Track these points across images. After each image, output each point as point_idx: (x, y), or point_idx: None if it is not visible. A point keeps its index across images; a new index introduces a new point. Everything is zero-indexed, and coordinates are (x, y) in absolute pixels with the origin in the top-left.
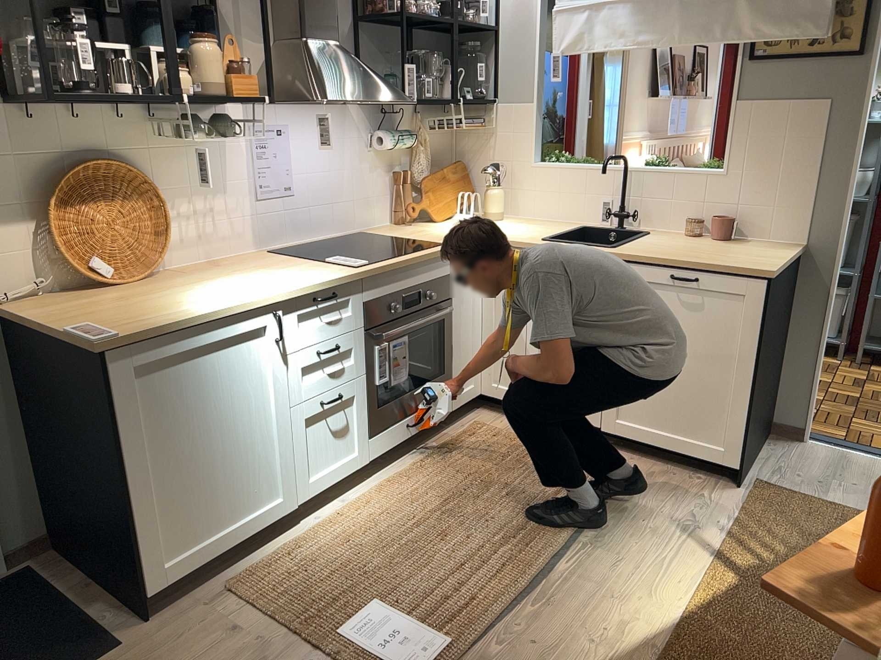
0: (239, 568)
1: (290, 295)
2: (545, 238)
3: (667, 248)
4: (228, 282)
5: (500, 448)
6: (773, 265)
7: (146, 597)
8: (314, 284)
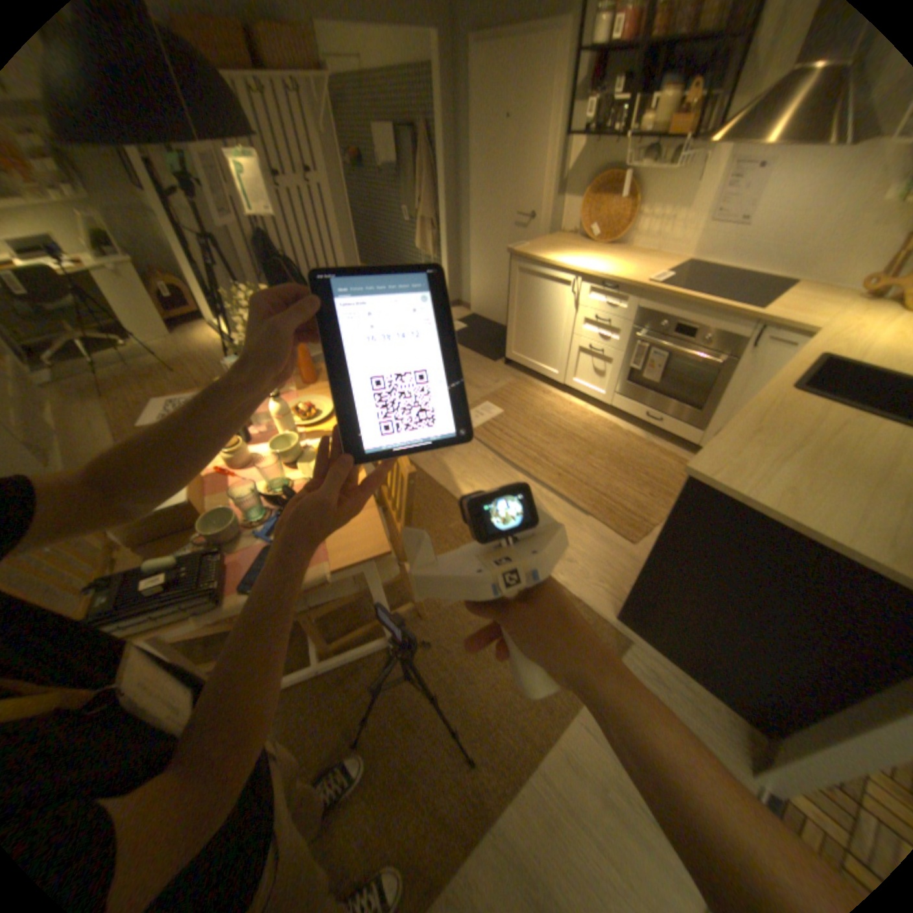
0: (531, 379)
1: (584, 272)
2: (824, 355)
3: (818, 428)
4: (603, 258)
5: (660, 474)
6: (718, 477)
7: (504, 356)
8: (601, 274)
